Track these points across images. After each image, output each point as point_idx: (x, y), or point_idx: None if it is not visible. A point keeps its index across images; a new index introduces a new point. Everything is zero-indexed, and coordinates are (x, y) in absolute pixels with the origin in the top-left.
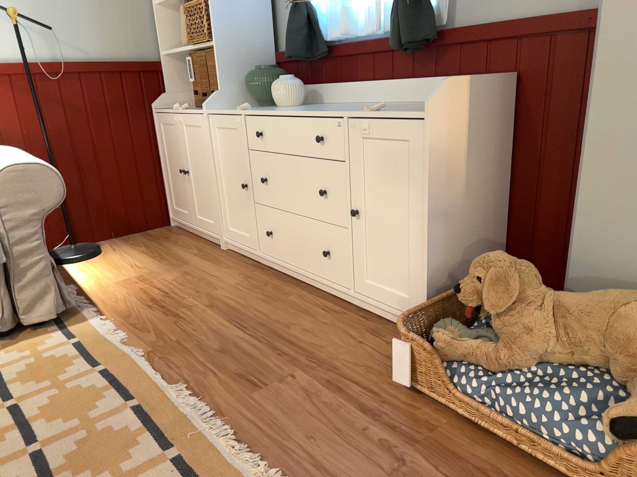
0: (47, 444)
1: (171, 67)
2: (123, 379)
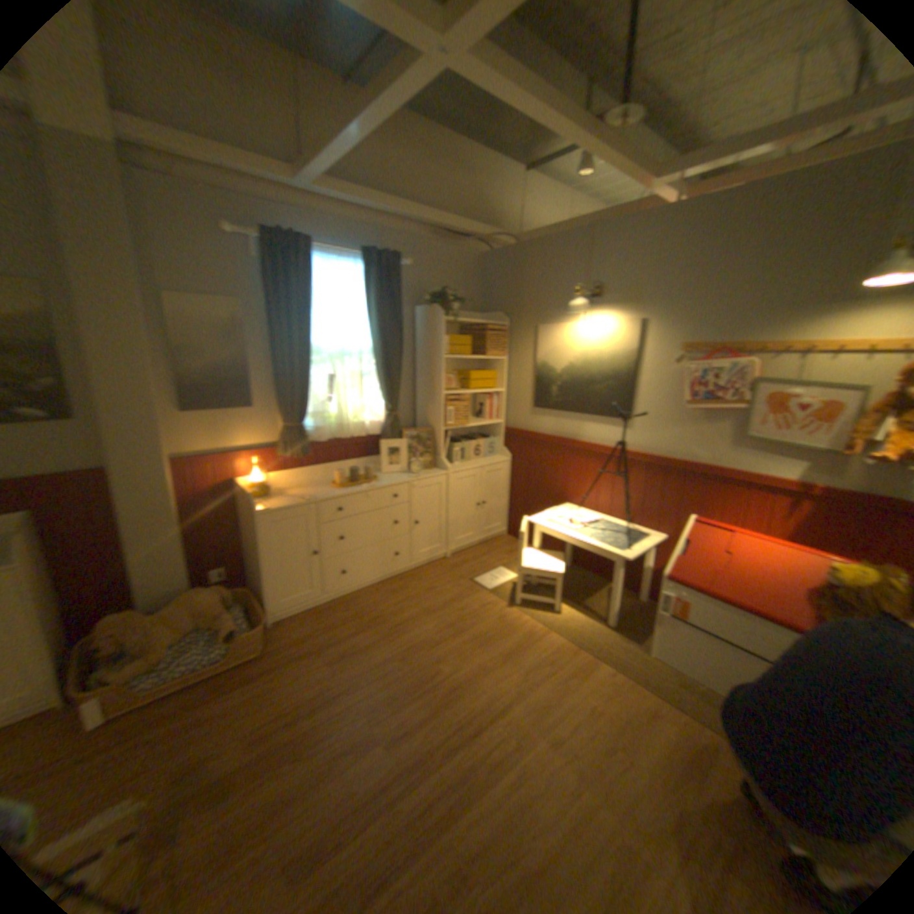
0: None
1: None
2: None
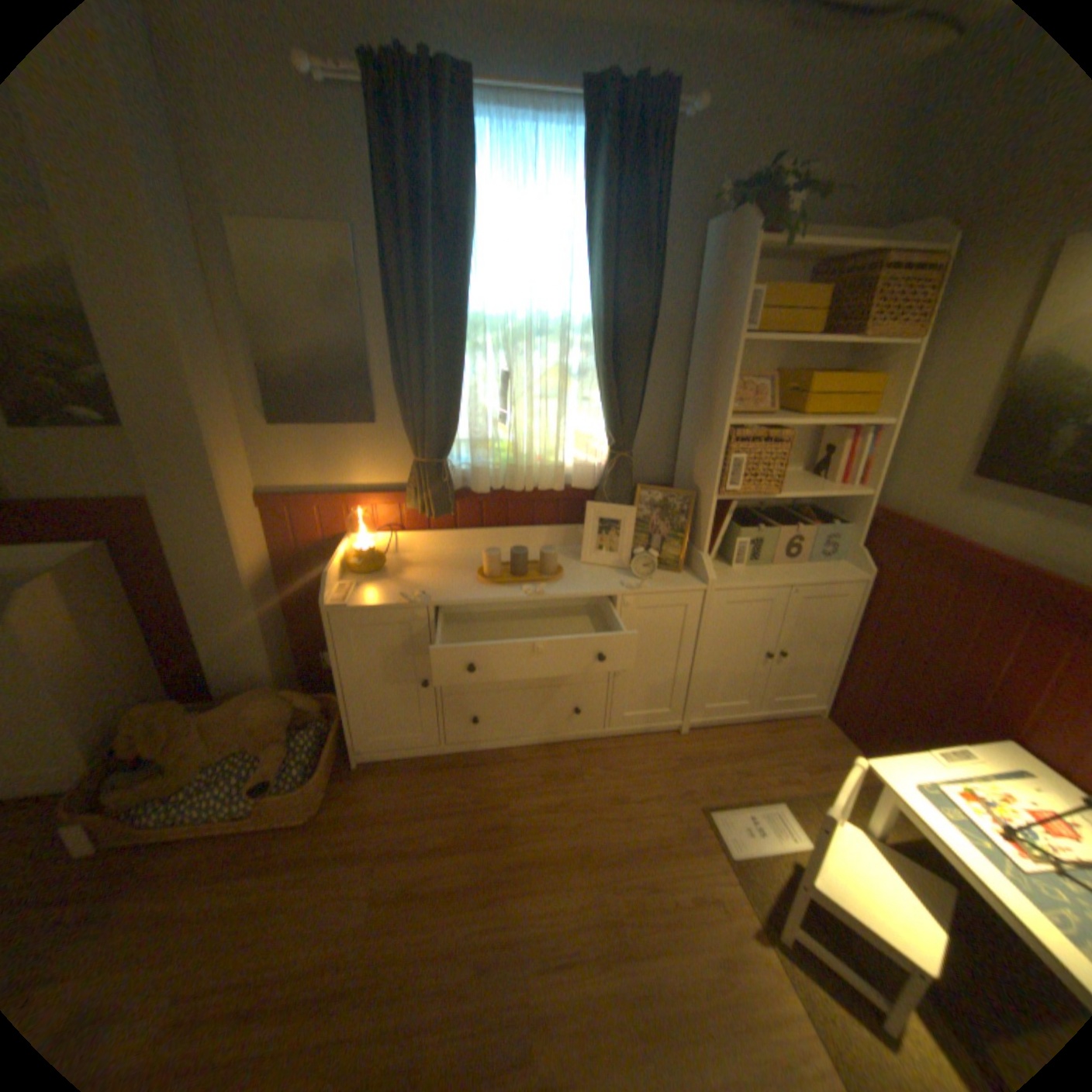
0: None
1: None
2: None
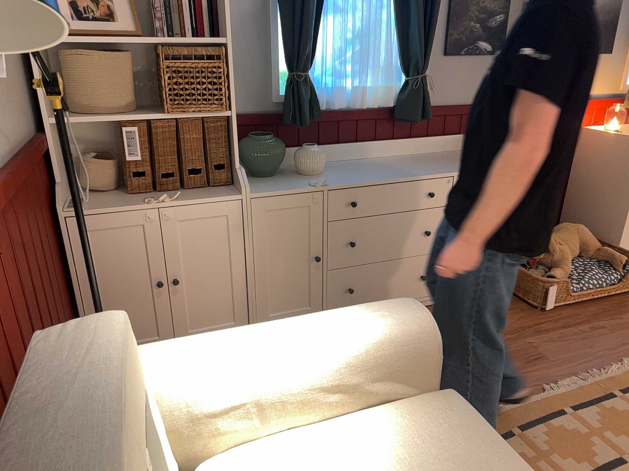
0: (622, 453)
1: (55, 140)
2: (532, 416)
